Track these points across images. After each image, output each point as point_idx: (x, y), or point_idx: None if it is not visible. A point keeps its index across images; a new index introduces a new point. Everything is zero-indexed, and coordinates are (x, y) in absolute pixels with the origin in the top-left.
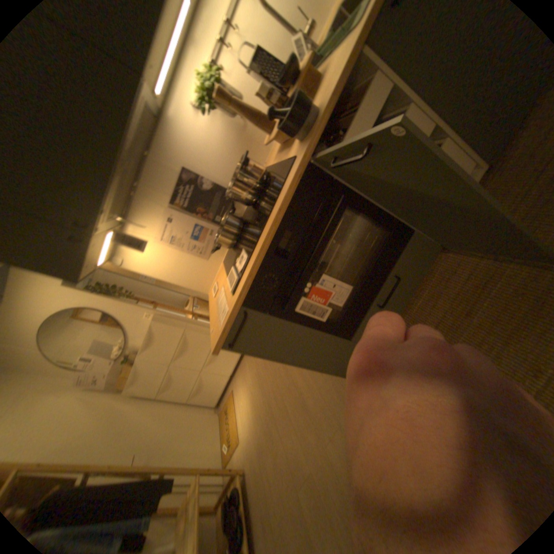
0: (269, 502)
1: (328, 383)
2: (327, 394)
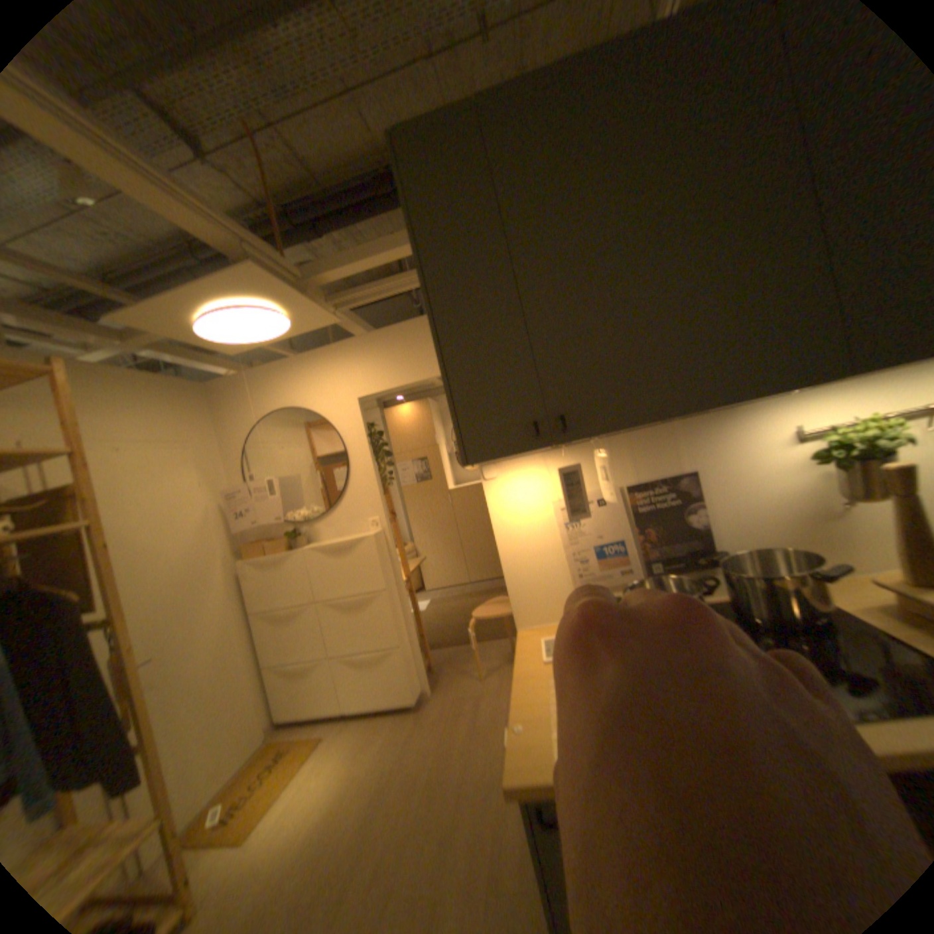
0: None
1: None
2: None
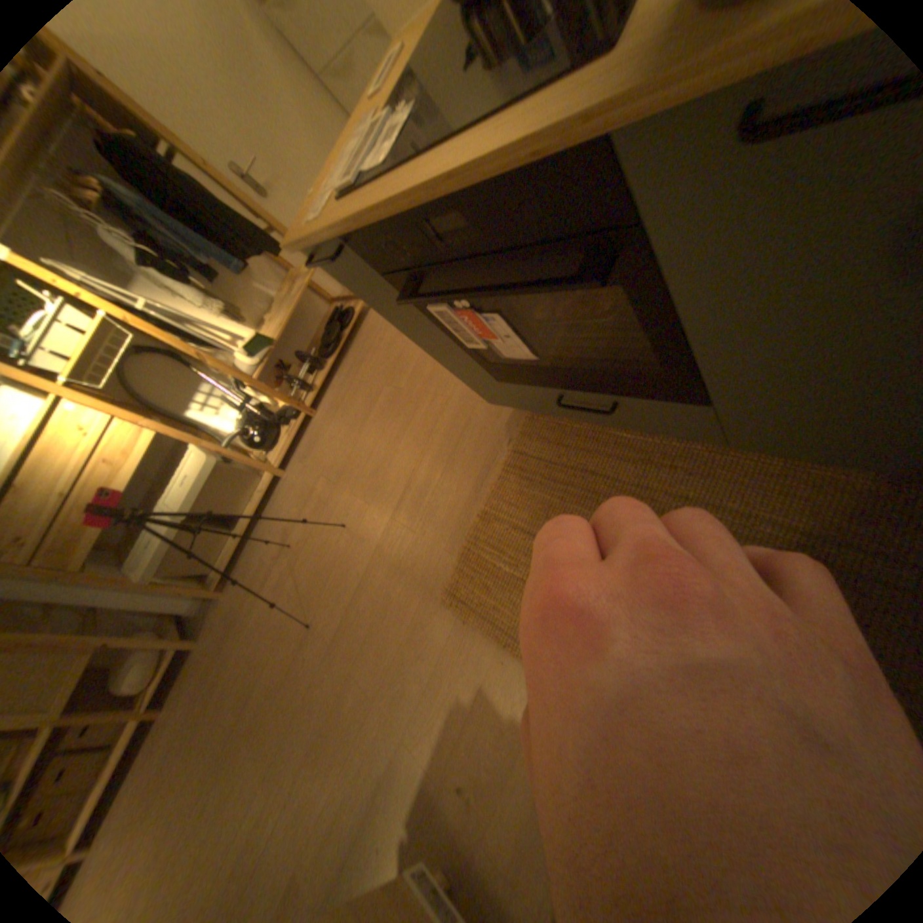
0: (366, 360)
1: None
2: None
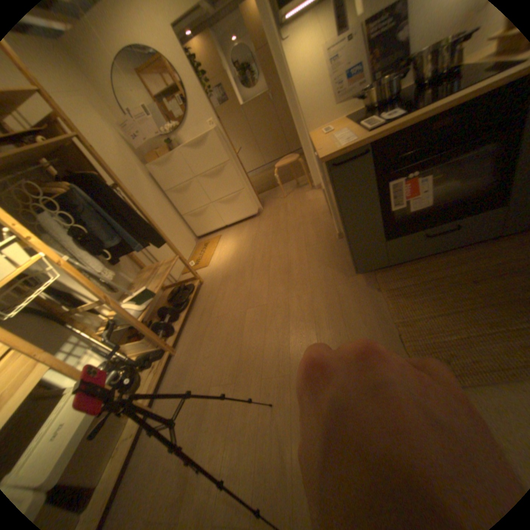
0: (218, 305)
1: (321, 269)
2: (314, 274)
